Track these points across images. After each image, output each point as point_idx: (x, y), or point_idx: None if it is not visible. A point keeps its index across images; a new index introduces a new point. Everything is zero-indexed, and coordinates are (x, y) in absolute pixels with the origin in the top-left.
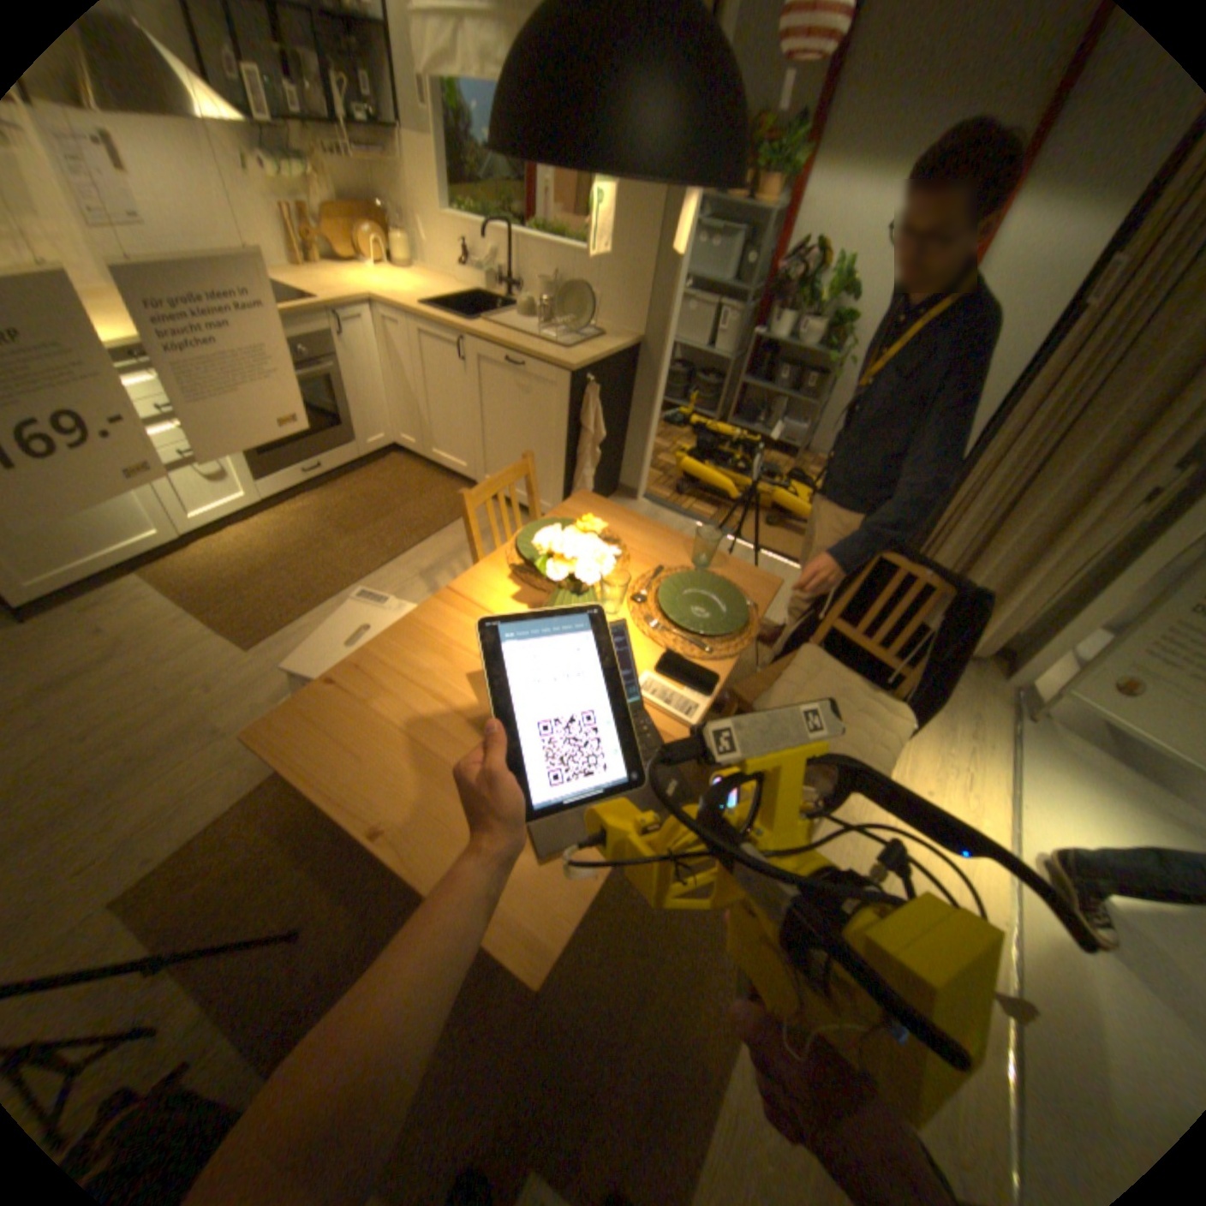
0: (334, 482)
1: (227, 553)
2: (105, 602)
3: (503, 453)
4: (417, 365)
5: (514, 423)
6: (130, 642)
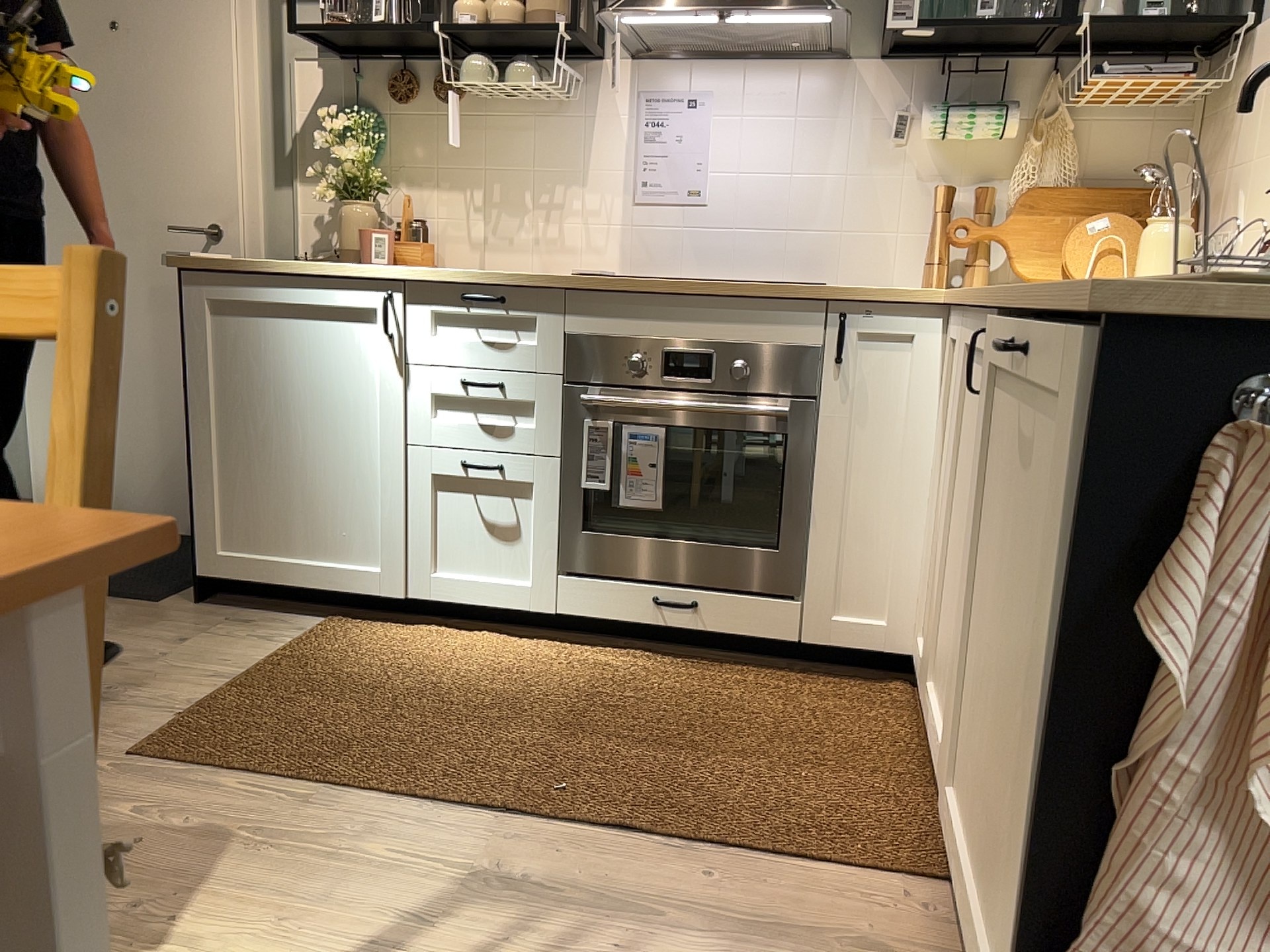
0: (720, 666)
1: (409, 653)
2: (252, 625)
3: (987, 723)
4: (955, 444)
5: (1014, 605)
6: (153, 668)
